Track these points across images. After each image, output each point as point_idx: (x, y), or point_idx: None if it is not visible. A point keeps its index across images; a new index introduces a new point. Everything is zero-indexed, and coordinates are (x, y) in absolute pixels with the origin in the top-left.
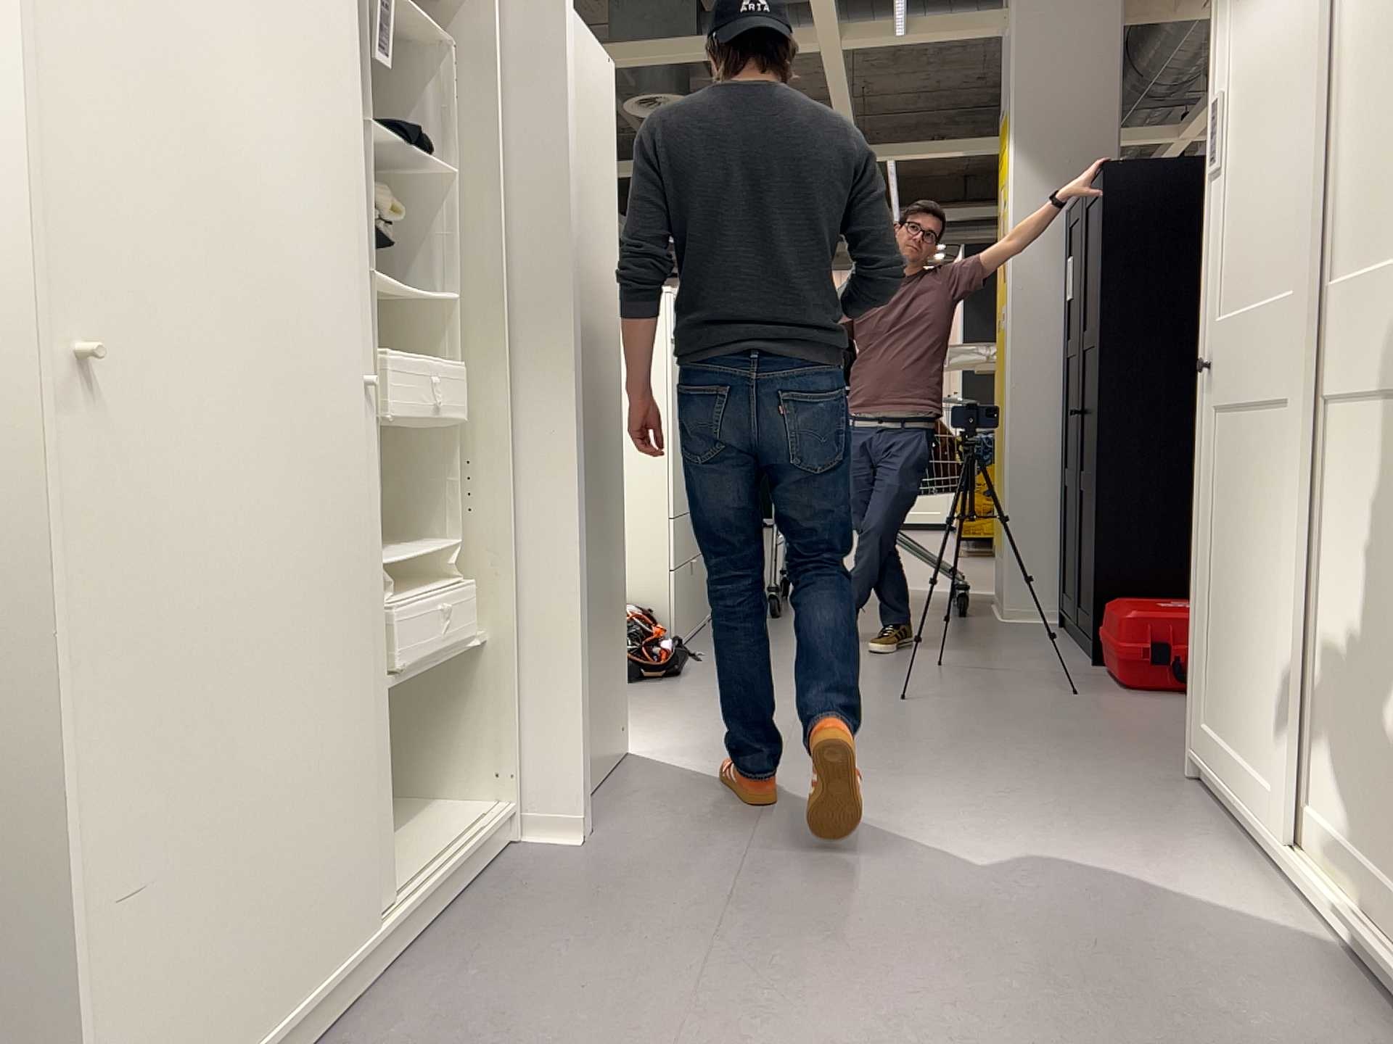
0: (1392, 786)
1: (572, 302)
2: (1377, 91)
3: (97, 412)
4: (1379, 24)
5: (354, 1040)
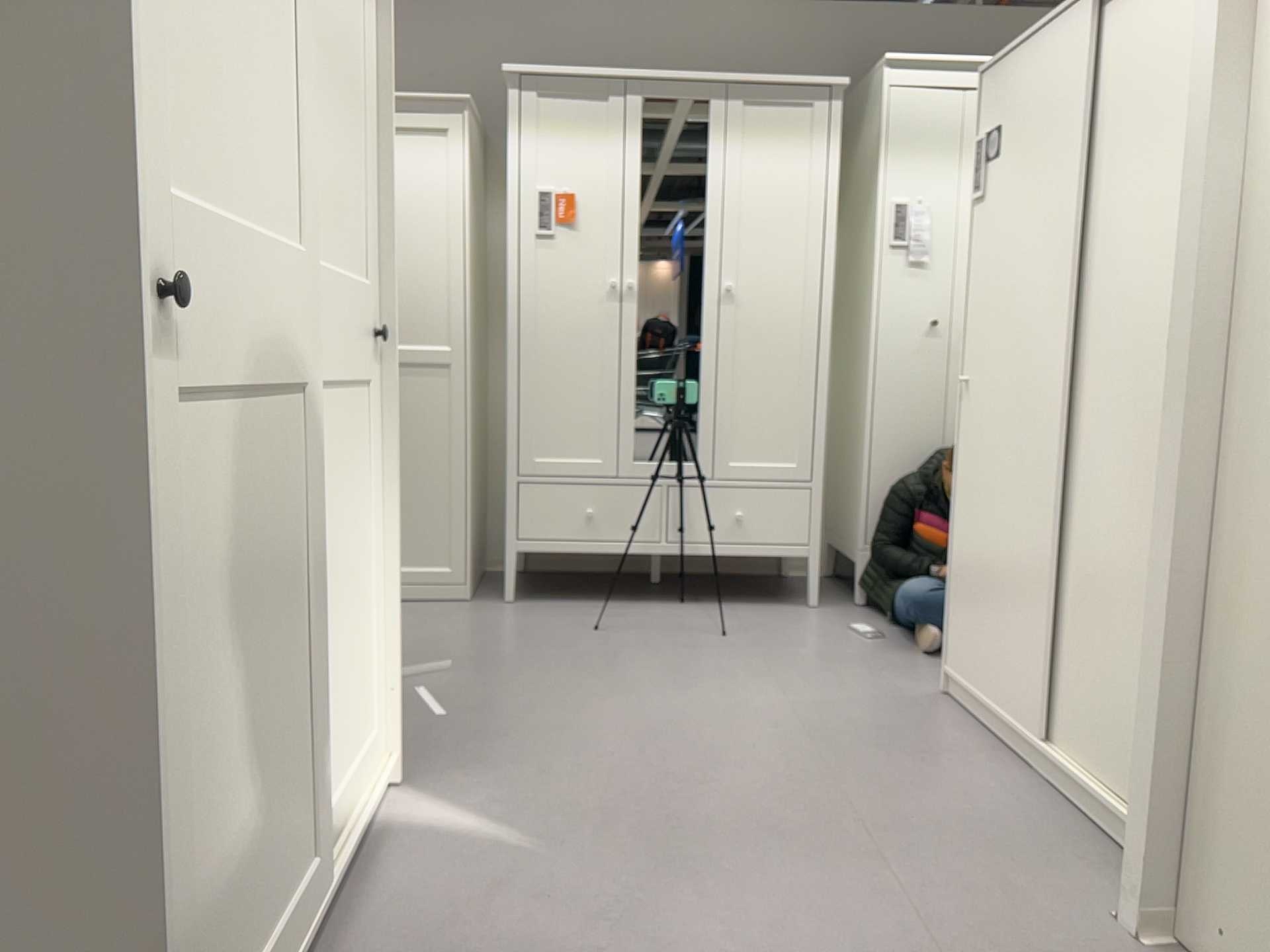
0: (354, 686)
1: (1186, 265)
2: (320, 101)
3: (969, 401)
4: (318, 37)
5: (997, 757)
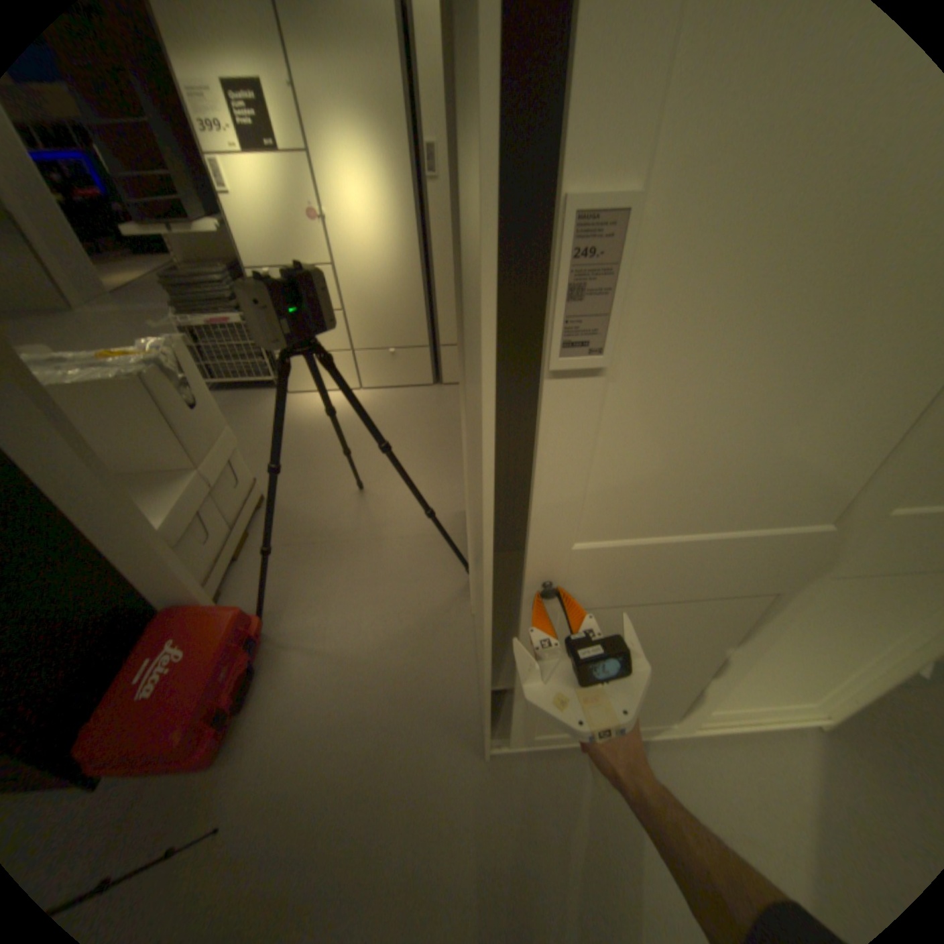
0: (806, 689)
1: None
2: None
3: None
4: None
5: None
